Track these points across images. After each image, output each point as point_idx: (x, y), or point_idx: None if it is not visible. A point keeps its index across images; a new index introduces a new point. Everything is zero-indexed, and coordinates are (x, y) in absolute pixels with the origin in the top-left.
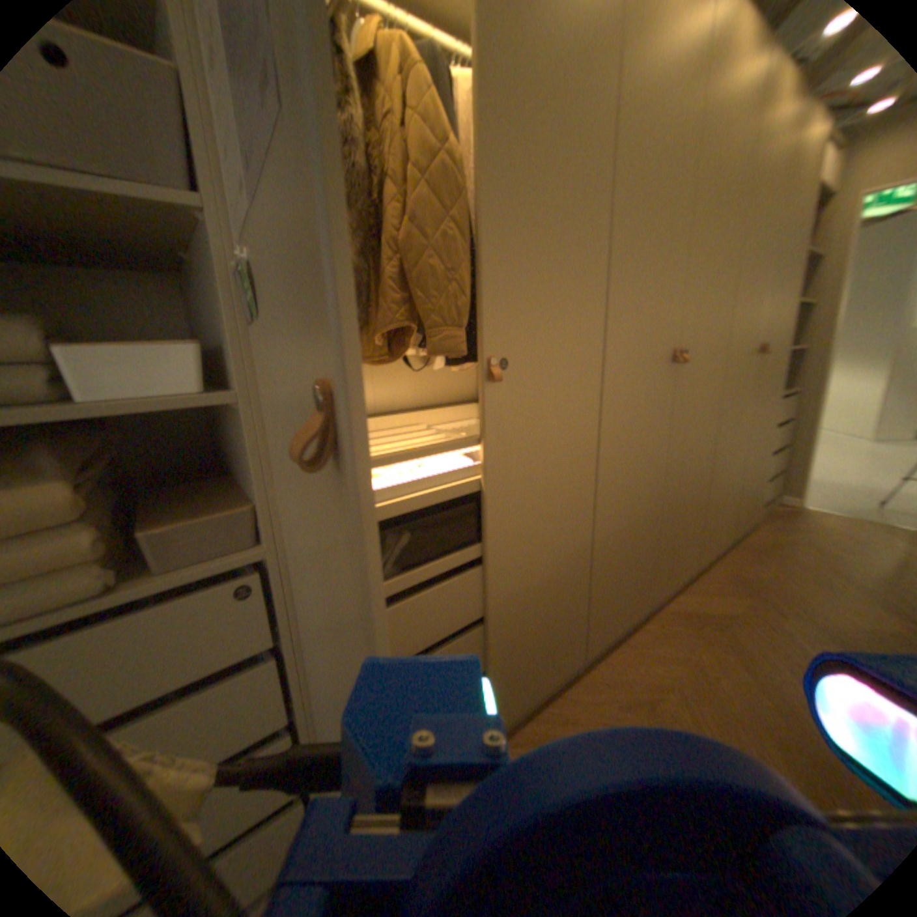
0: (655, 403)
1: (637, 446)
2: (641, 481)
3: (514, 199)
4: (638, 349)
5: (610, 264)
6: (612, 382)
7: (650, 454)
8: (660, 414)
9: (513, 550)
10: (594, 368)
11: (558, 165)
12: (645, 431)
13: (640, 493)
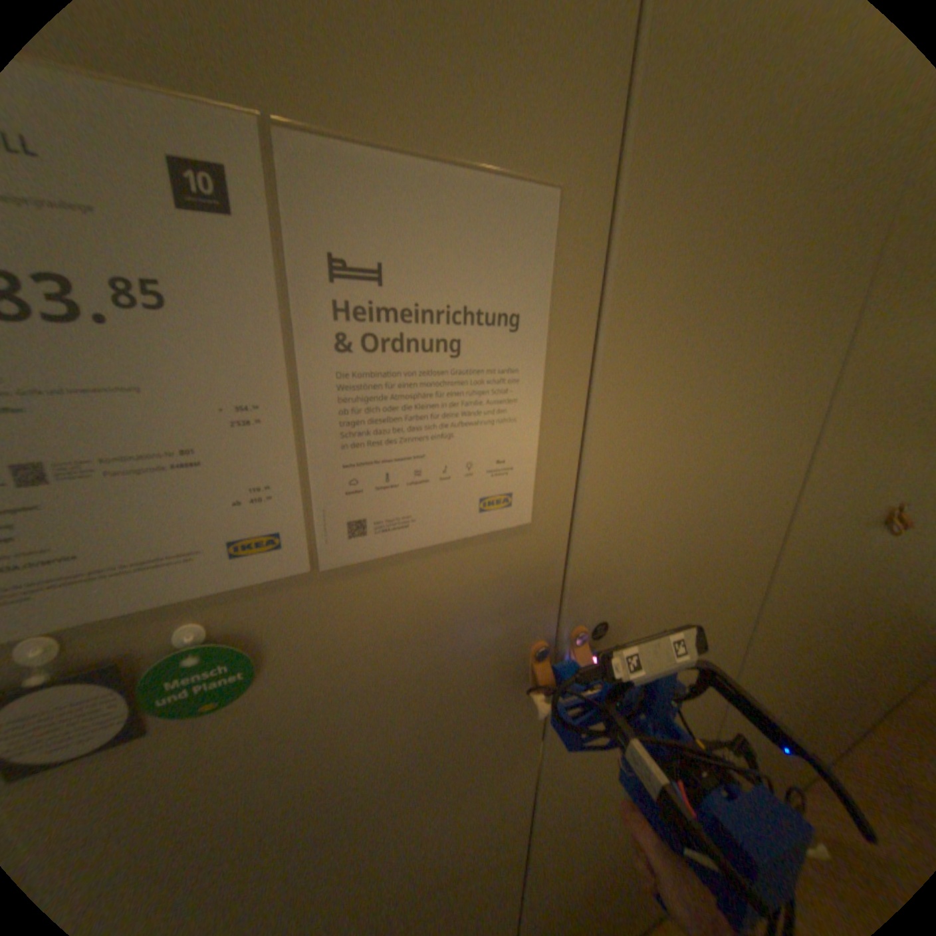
0: (843, 592)
1: (801, 656)
2: (794, 696)
3: (681, 352)
4: (841, 530)
5: (832, 415)
6: (787, 590)
7: (816, 659)
8: (846, 604)
9: (580, 855)
10: (764, 581)
11: (783, 264)
12: (819, 633)
13: (788, 710)
